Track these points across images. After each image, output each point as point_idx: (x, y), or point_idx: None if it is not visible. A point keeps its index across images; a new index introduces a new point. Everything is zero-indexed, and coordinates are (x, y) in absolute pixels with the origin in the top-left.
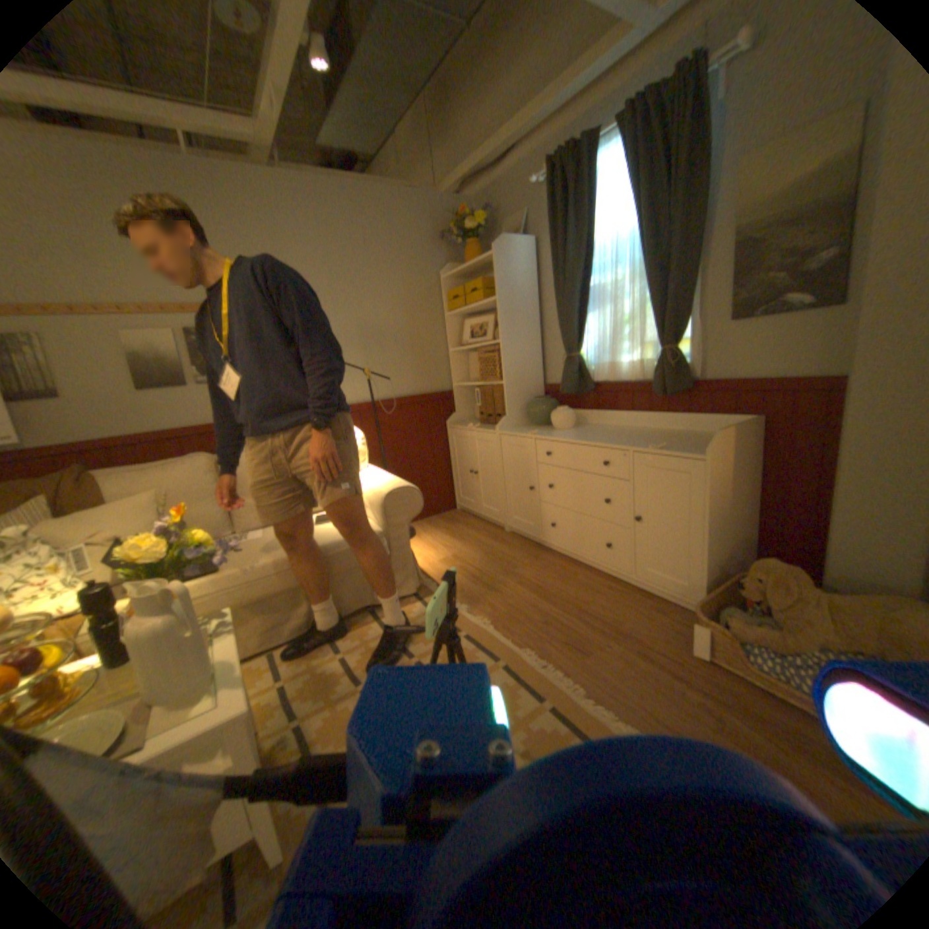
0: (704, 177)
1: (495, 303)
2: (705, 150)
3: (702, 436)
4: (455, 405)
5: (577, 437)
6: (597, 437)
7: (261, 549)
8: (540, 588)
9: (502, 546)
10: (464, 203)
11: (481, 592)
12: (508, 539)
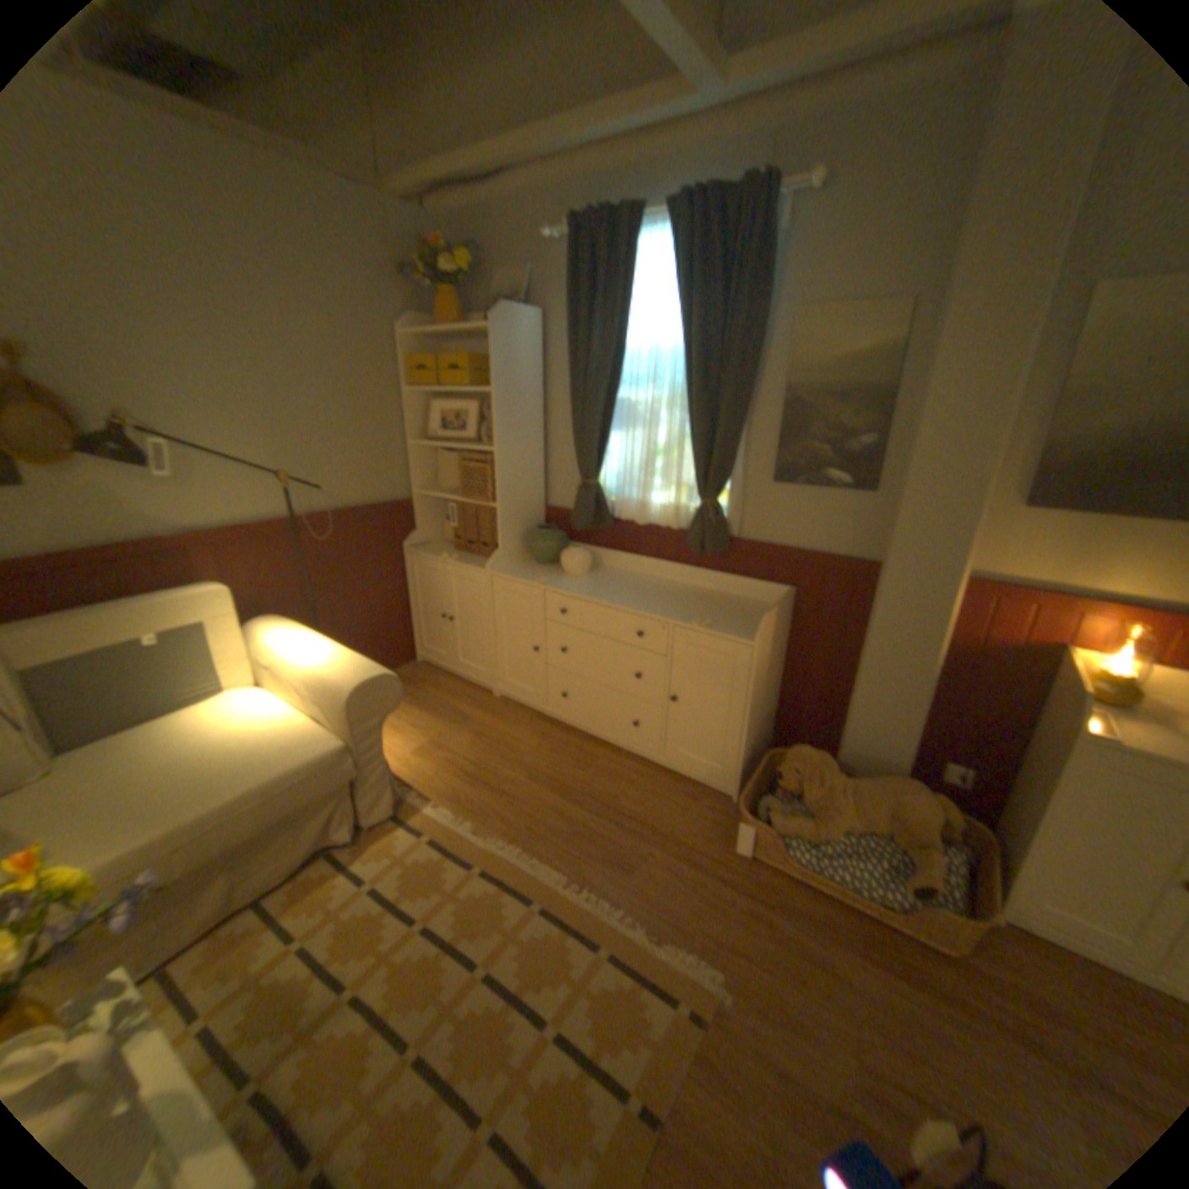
0: (762, 319)
1: (485, 393)
2: (766, 289)
3: (736, 604)
4: (417, 521)
5: (600, 595)
6: (625, 597)
7: (133, 813)
8: (557, 783)
9: (495, 721)
10: (432, 226)
11: (484, 799)
12: (501, 709)
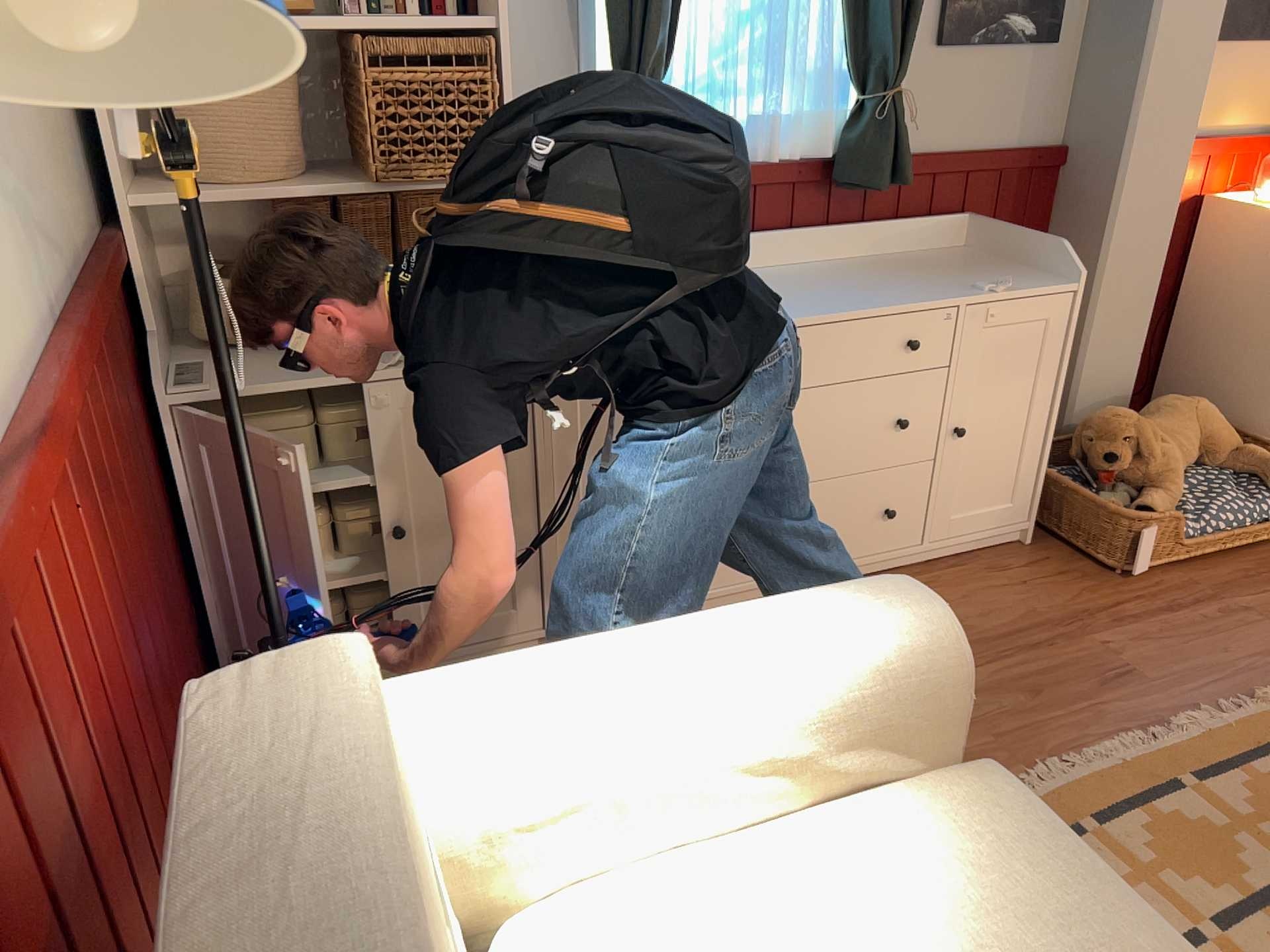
0: None
1: None
2: None
3: (926, 259)
4: (137, 303)
5: (803, 308)
6: (827, 297)
7: None
8: None
9: None
10: None
11: None
12: None
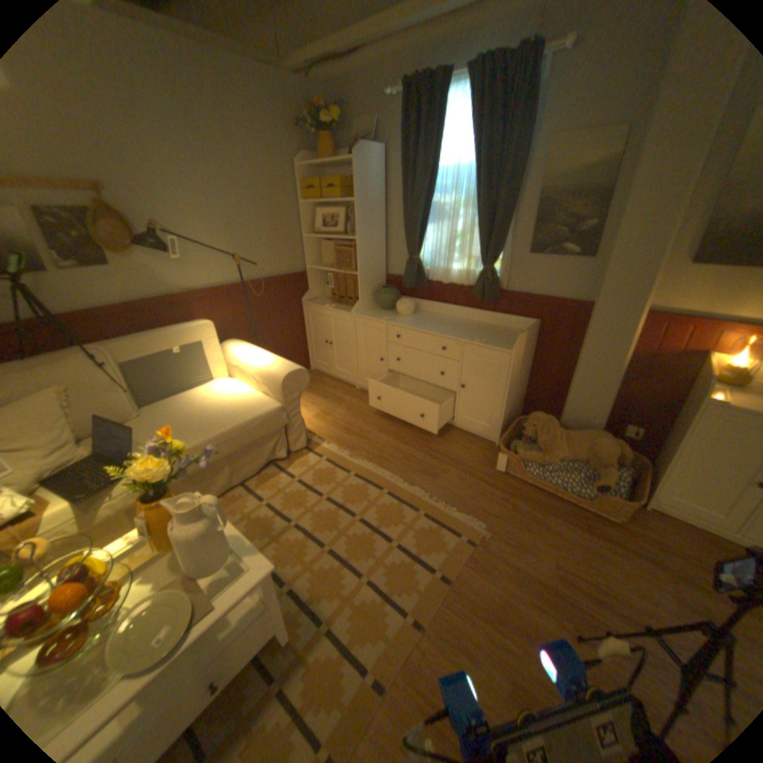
0: (527, 144)
1: (349, 202)
2: (530, 123)
3: (502, 331)
4: (308, 285)
5: (420, 326)
6: (434, 327)
7: (183, 432)
8: (394, 433)
9: (357, 401)
10: (314, 90)
11: (353, 440)
12: (360, 395)
